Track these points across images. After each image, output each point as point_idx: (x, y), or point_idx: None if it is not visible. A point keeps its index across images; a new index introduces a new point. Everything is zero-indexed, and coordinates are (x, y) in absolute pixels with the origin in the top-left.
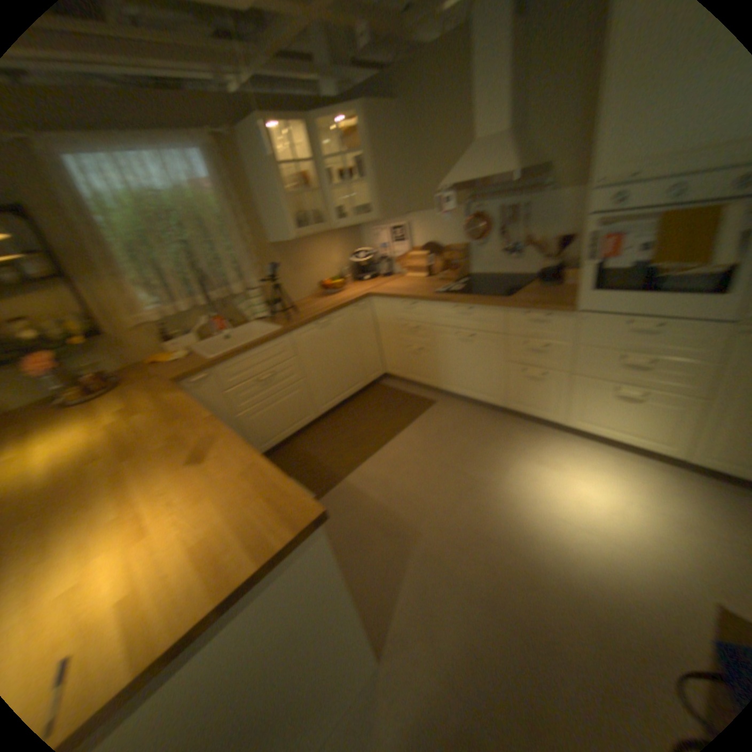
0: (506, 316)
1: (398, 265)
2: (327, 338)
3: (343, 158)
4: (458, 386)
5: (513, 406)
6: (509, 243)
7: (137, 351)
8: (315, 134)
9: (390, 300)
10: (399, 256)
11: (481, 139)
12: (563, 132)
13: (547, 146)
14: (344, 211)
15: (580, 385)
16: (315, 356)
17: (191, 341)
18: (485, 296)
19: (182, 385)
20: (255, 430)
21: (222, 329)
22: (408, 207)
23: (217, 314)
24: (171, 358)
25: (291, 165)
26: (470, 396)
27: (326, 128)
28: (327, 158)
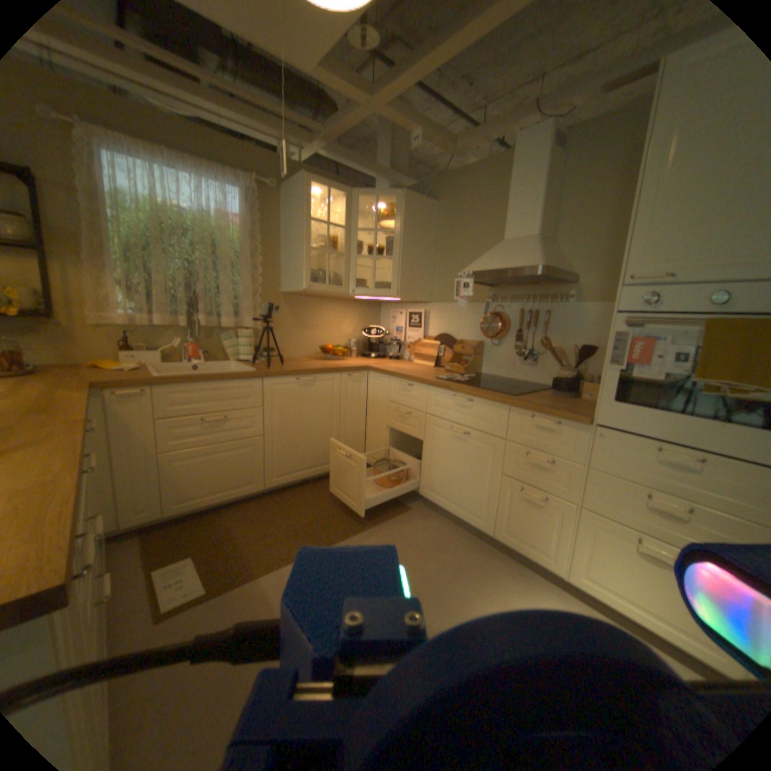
0: (507, 417)
1: (406, 352)
2: (302, 398)
3: (377, 242)
4: (439, 495)
5: (501, 537)
6: (525, 349)
7: (78, 350)
8: (356, 215)
9: (385, 378)
10: (409, 343)
11: (508, 239)
12: (592, 249)
13: (575, 259)
14: (364, 285)
15: (589, 526)
16: (281, 414)
17: (147, 358)
18: (488, 390)
19: (97, 393)
20: (171, 480)
21: (188, 357)
22: (428, 296)
23: (192, 341)
24: (110, 367)
25: (324, 231)
26: (450, 513)
27: (368, 213)
28: (362, 238)
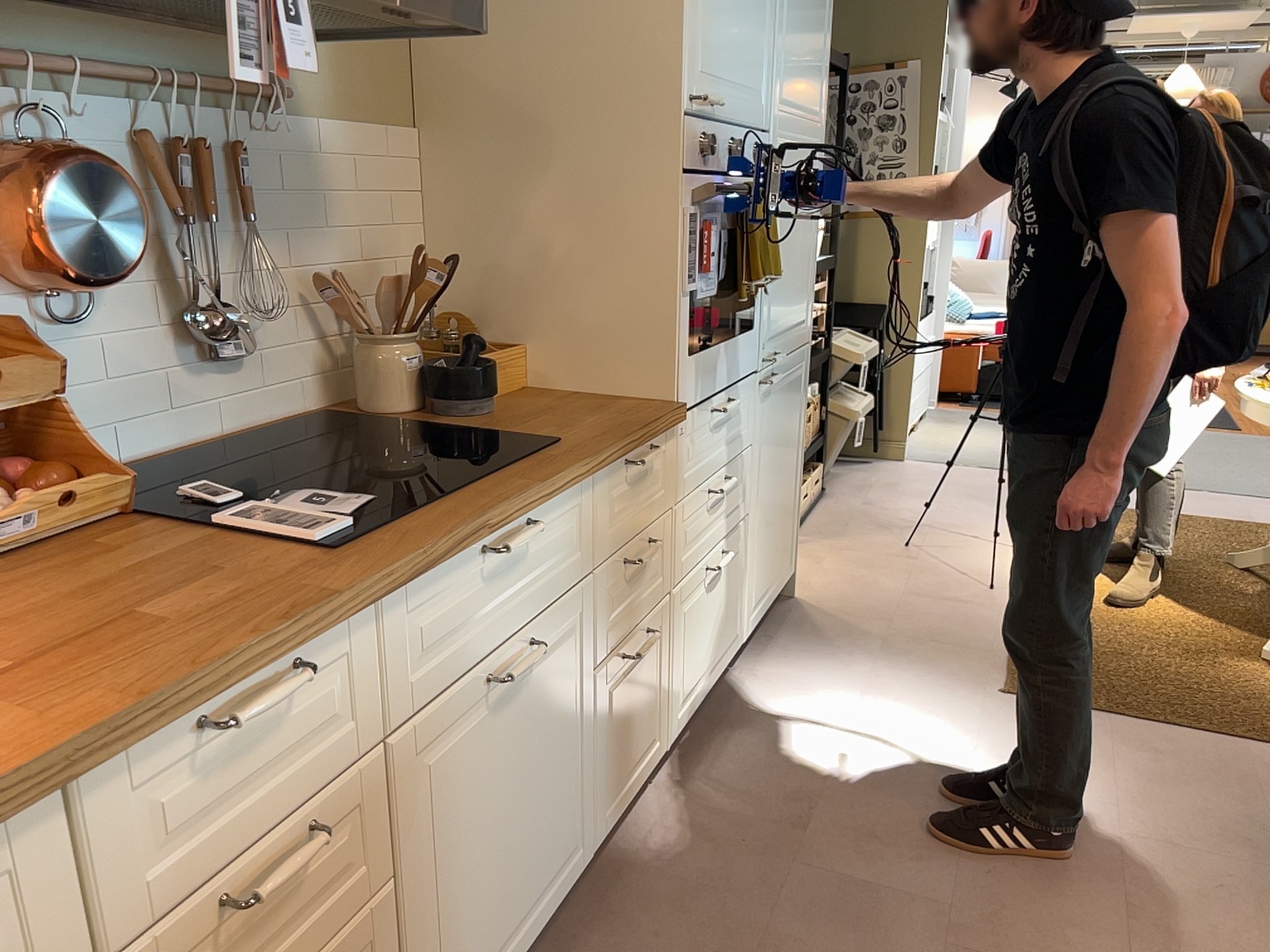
0: (593, 504)
1: None
2: None
3: None
4: None
5: (604, 823)
6: (176, 313)
7: None
8: None
9: (44, 815)
10: None
11: None
12: None
13: None
14: None
15: (679, 611)
16: None
17: None
18: (522, 465)
19: None
20: None
21: None
22: None
23: None
24: None
25: None
26: None
27: None
28: None
